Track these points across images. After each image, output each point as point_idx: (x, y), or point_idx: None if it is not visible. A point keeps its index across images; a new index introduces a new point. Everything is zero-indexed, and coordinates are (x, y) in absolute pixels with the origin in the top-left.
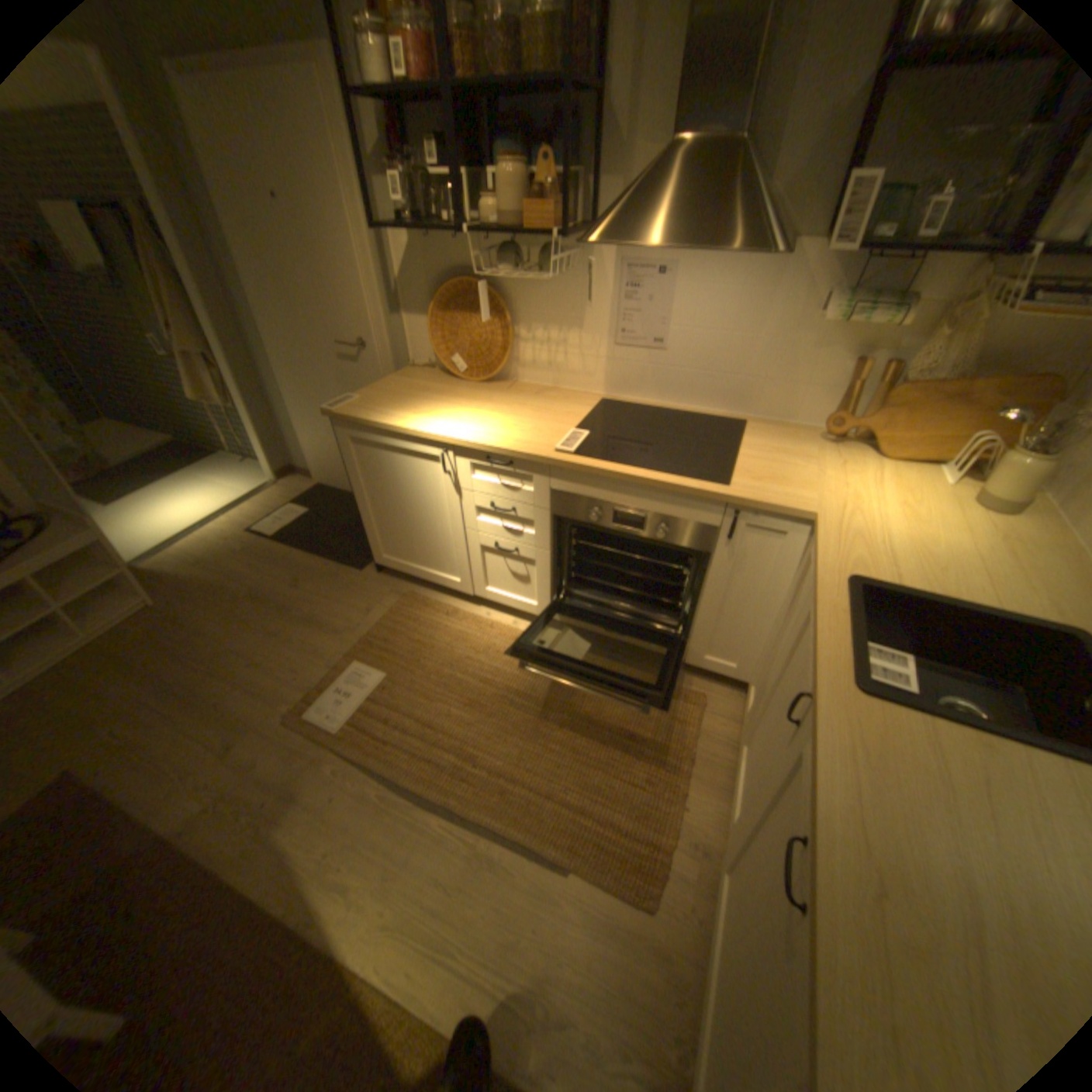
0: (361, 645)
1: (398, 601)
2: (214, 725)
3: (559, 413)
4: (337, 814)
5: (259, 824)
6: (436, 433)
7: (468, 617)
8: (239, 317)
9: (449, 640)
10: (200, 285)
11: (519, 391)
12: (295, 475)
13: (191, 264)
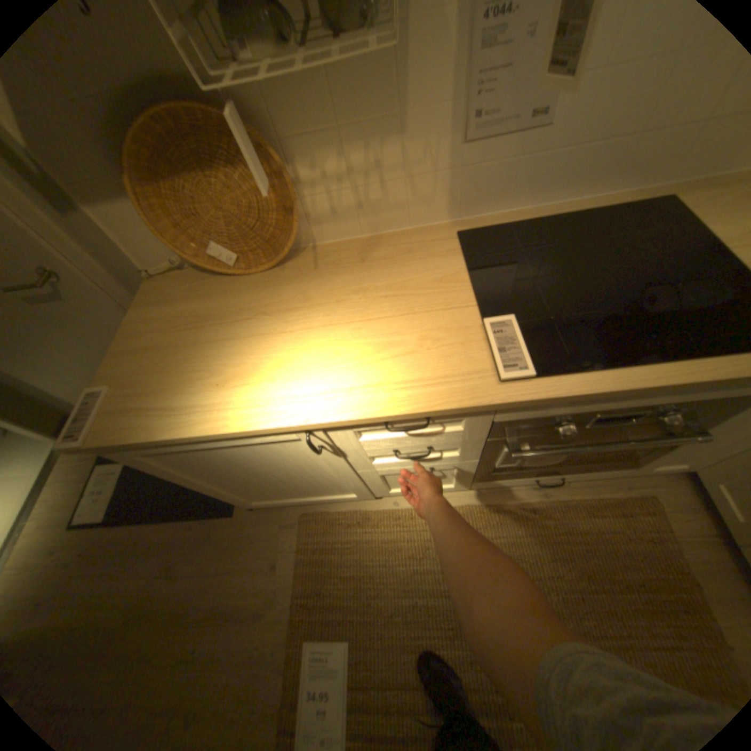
0: (295, 620)
1: (296, 538)
2: None
3: (427, 285)
4: None
5: None
6: (286, 419)
7: (380, 519)
8: None
9: (380, 560)
10: None
11: (334, 262)
12: None
13: None
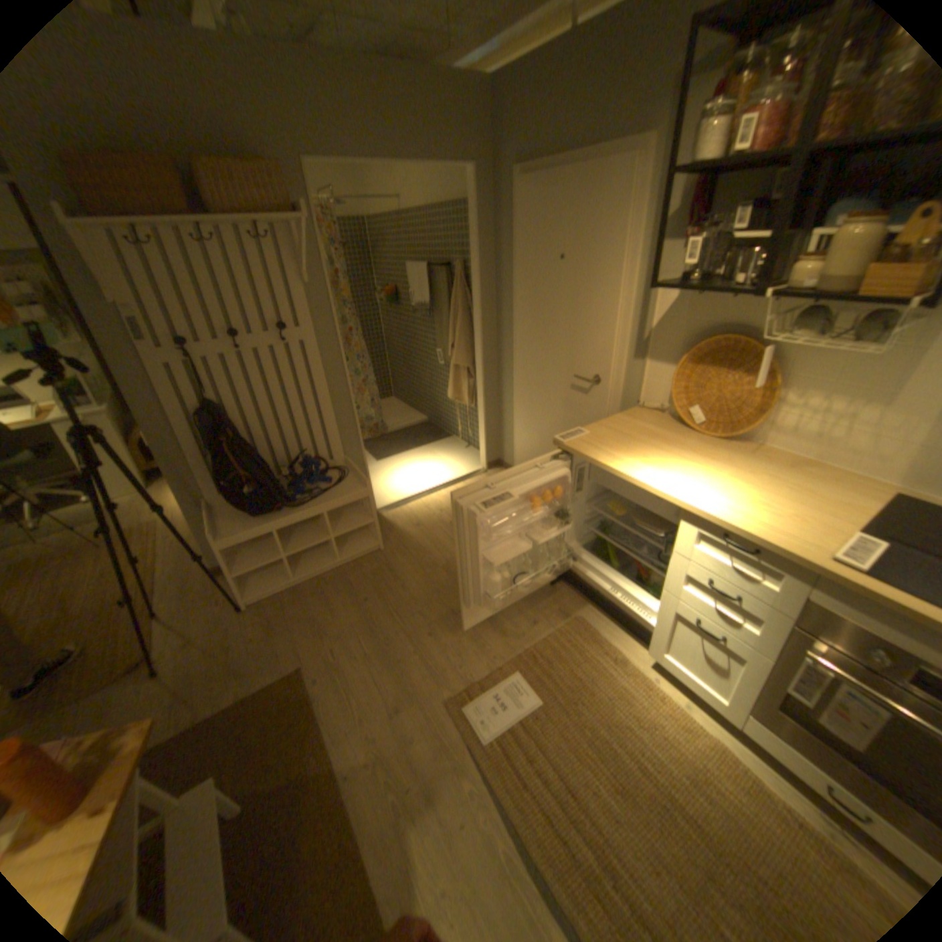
0: (524, 658)
1: (565, 624)
2: (395, 680)
3: (832, 500)
4: (466, 848)
5: (402, 810)
6: (669, 491)
7: (635, 675)
8: (502, 344)
9: (610, 694)
10: (483, 319)
11: (769, 457)
12: (502, 468)
13: (483, 305)
